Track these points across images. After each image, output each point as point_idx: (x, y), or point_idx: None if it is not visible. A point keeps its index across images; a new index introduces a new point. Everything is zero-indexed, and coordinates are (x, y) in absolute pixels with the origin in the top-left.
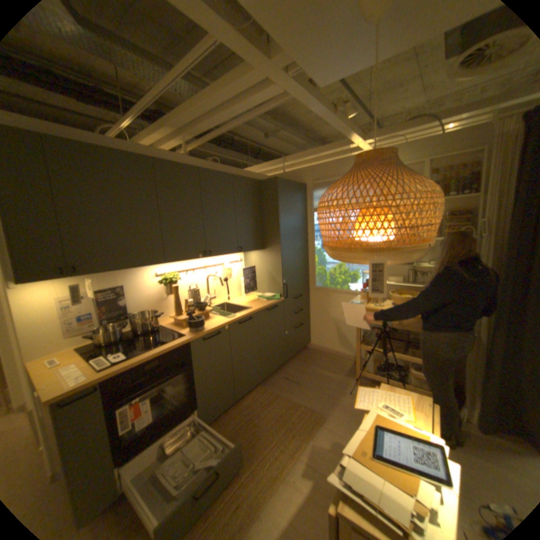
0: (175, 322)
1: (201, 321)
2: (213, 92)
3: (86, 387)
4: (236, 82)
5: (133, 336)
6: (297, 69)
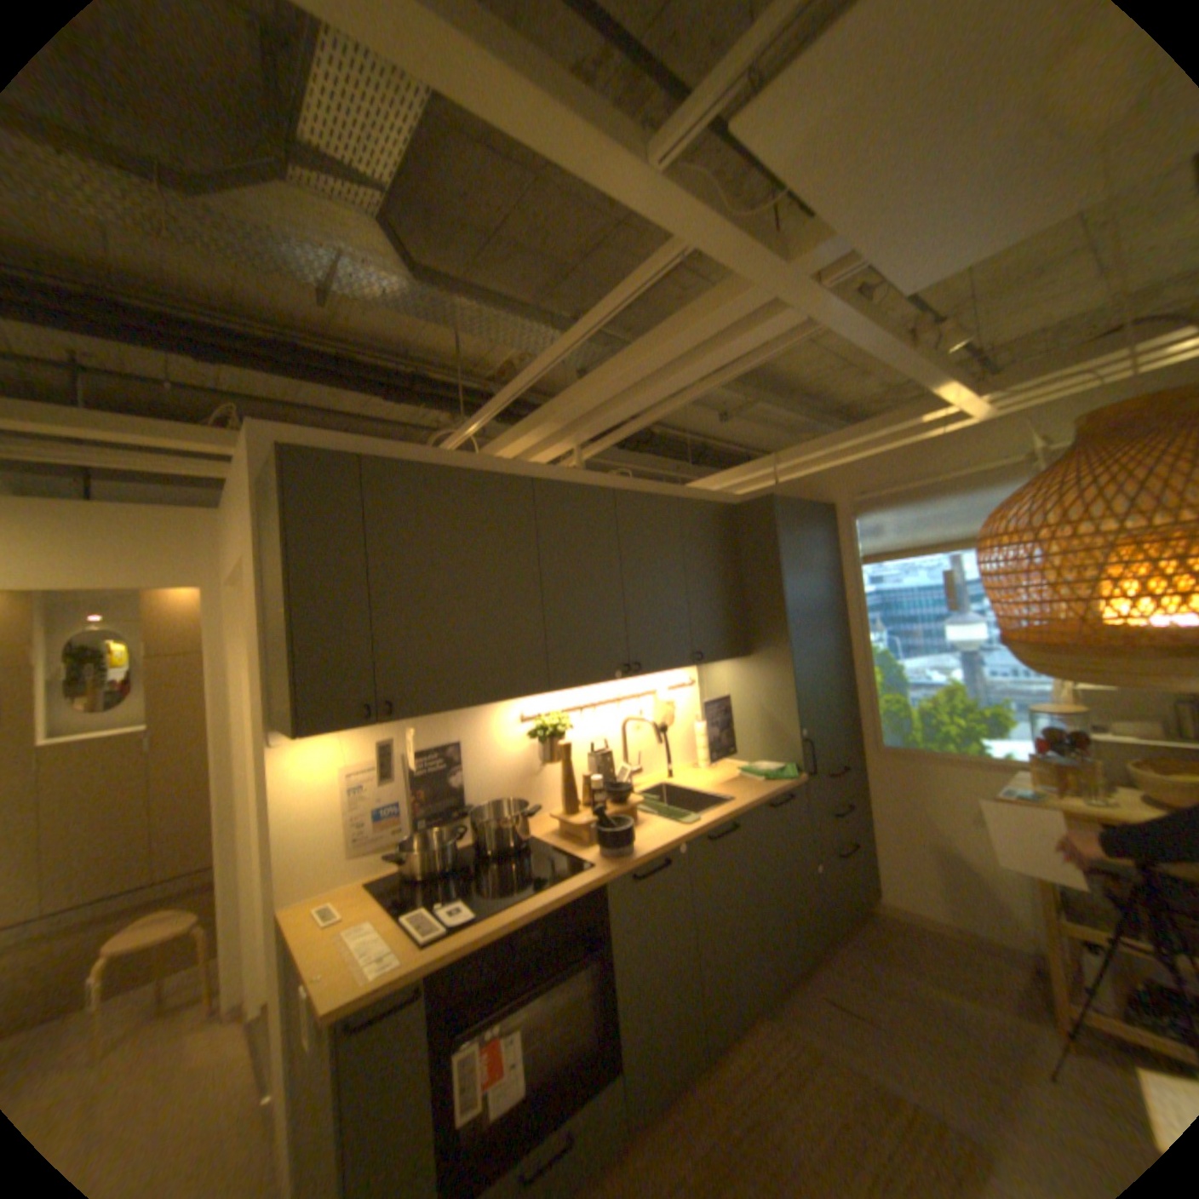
0: (563, 828)
1: (628, 829)
2: (655, 342)
3: (401, 984)
4: (709, 316)
5: (479, 860)
6: (843, 271)
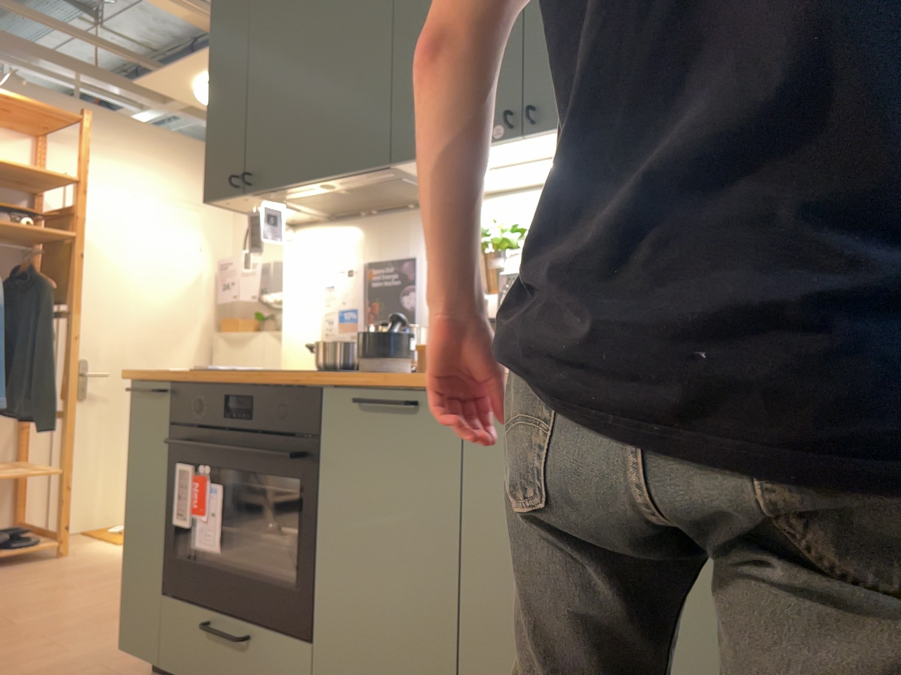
0: None
1: (386, 340)
2: None
3: (156, 376)
4: None
5: None
6: None
